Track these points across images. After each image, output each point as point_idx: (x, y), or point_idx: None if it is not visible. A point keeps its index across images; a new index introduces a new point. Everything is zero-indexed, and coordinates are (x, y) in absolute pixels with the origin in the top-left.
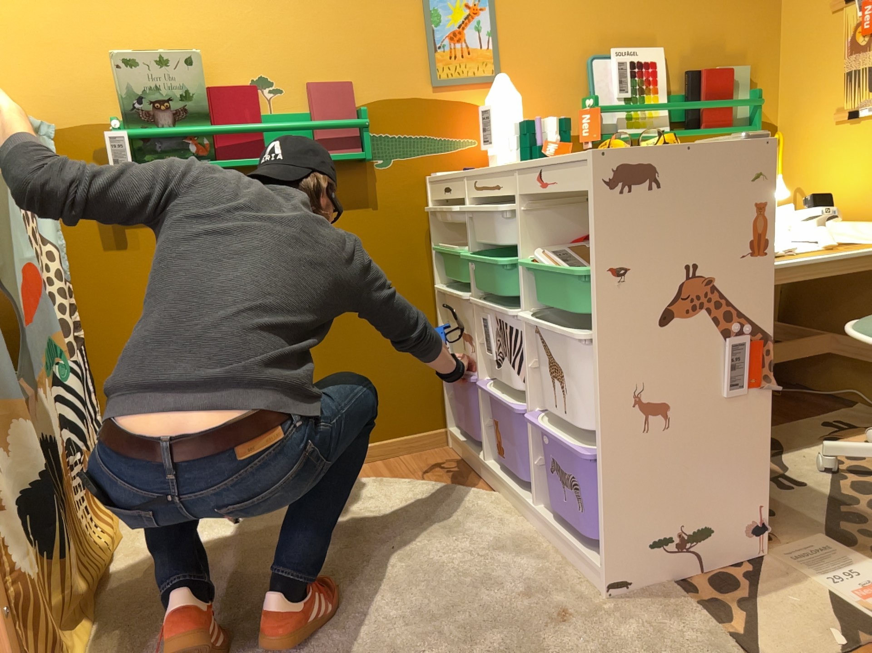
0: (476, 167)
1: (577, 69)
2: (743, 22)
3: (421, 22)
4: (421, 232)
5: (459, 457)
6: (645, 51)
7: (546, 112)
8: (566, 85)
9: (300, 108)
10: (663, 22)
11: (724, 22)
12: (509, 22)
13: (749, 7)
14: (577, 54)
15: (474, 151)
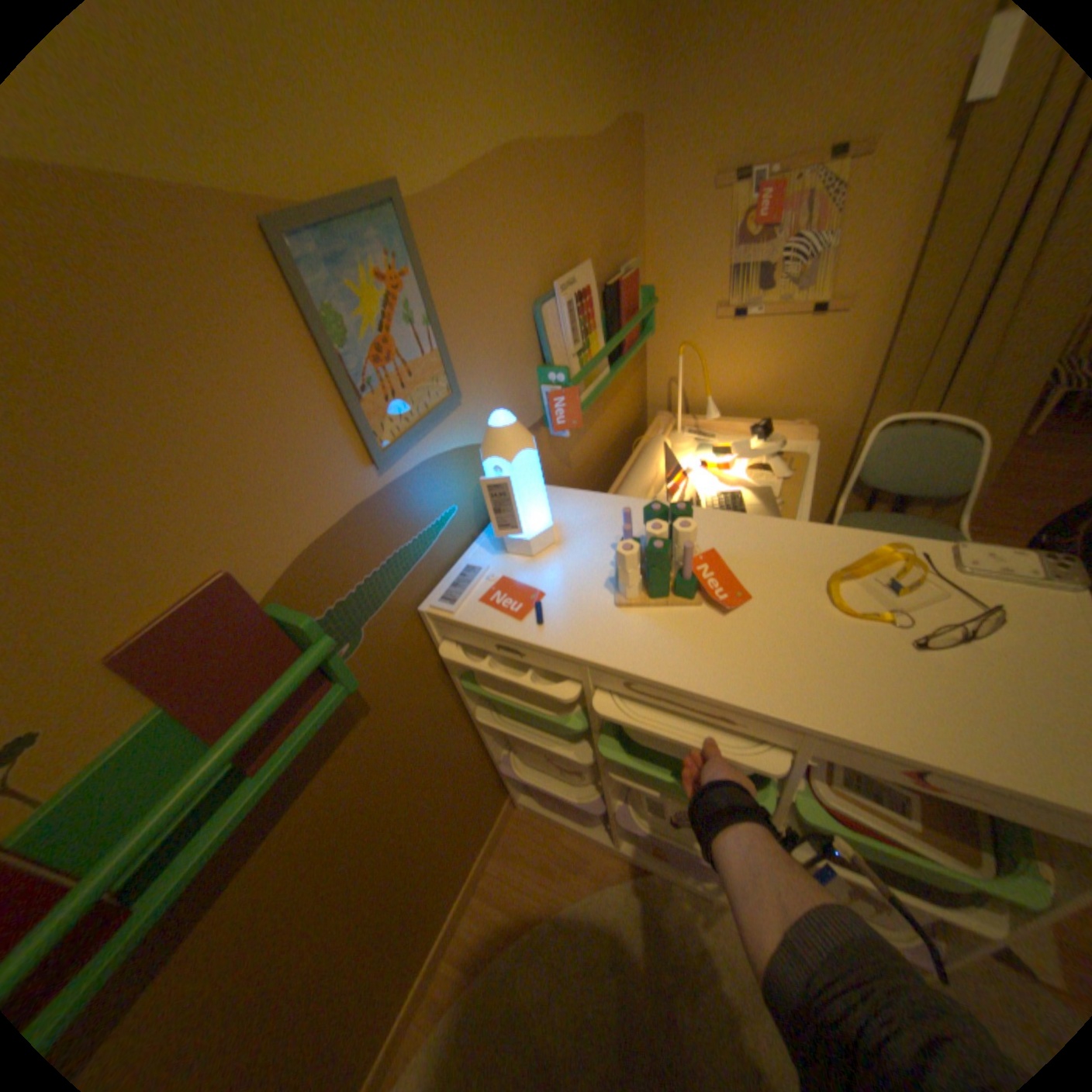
0: (465, 540)
1: (526, 327)
2: (627, 195)
3: (310, 345)
4: (434, 673)
5: (550, 826)
6: (579, 271)
7: (494, 397)
8: (522, 356)
9: (123, 718)
10: (582, 217)
11: (618, 200)
12: (444, 281)
13: (629, 173)
14: (523, 302)
15: (457, 521)
